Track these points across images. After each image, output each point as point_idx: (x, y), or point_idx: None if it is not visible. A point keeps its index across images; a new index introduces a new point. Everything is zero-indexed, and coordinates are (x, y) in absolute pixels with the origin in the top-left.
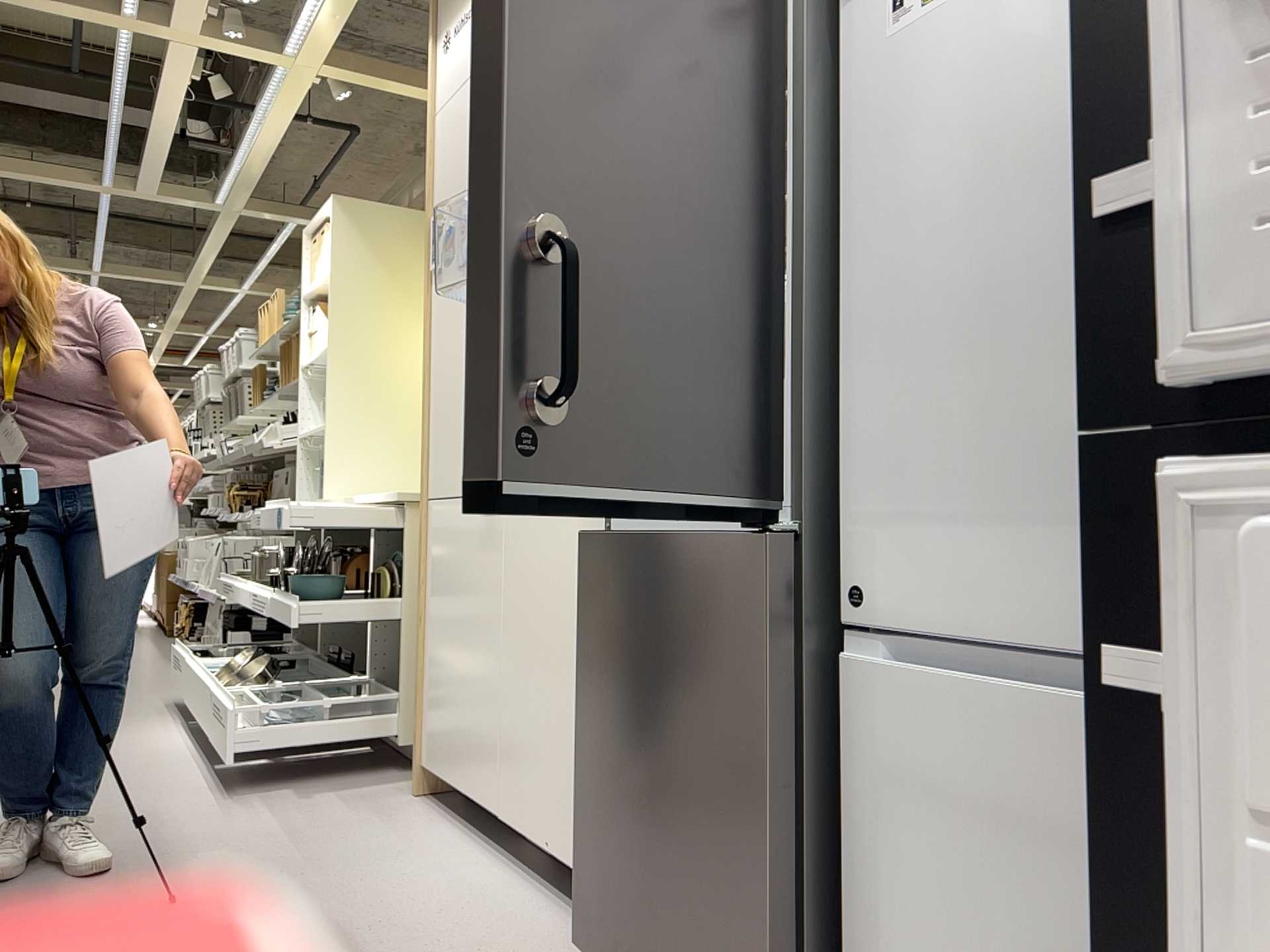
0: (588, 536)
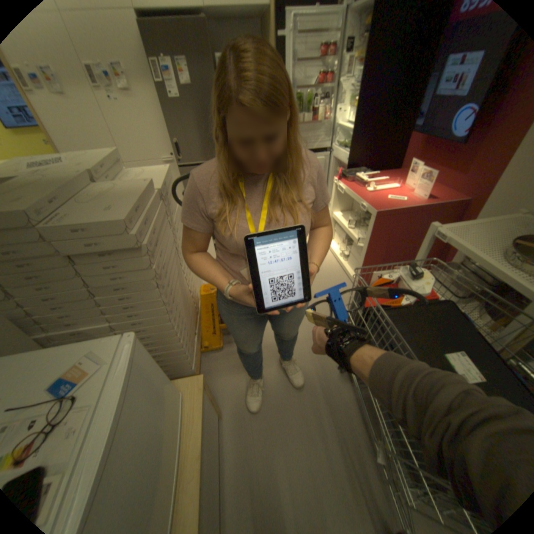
0: (181, 168)
